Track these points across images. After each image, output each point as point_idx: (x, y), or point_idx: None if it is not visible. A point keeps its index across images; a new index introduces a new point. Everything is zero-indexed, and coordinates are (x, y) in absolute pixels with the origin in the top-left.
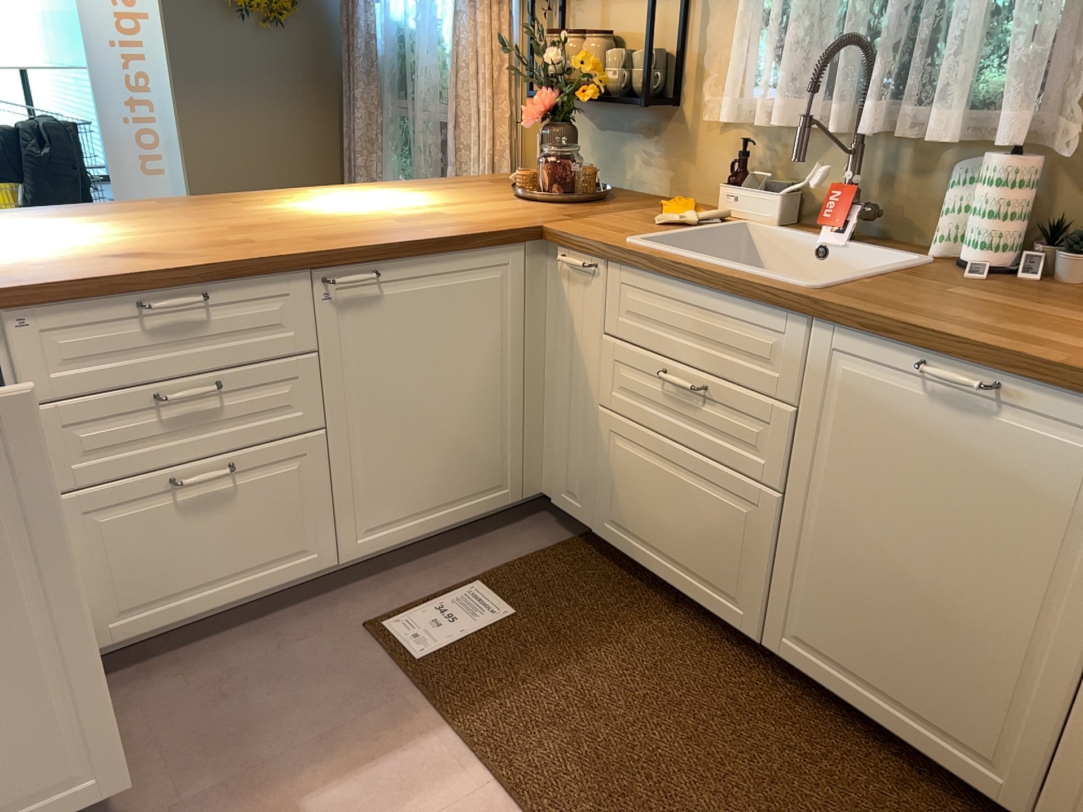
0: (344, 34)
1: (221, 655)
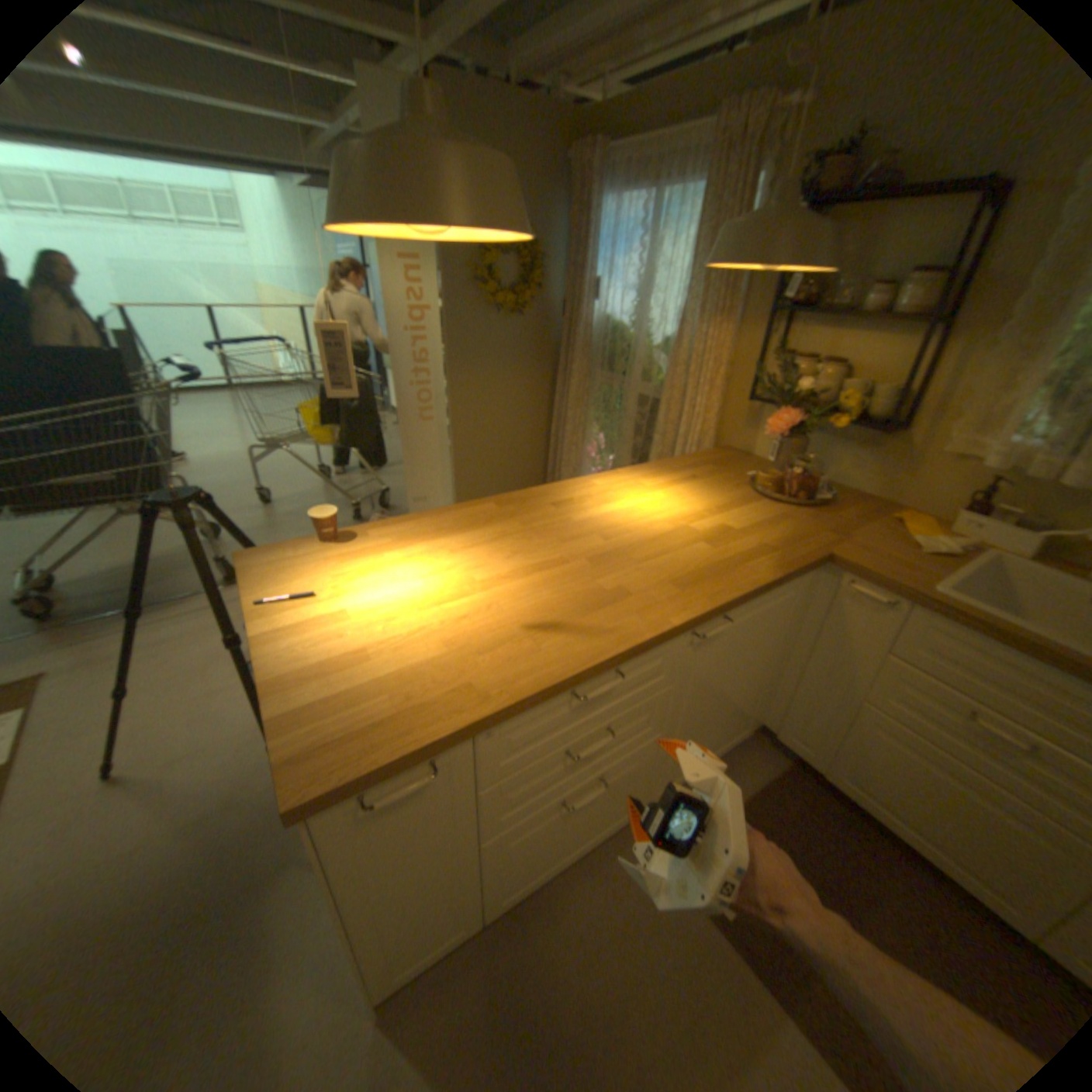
0: (562, 319)
1: (570, 903)
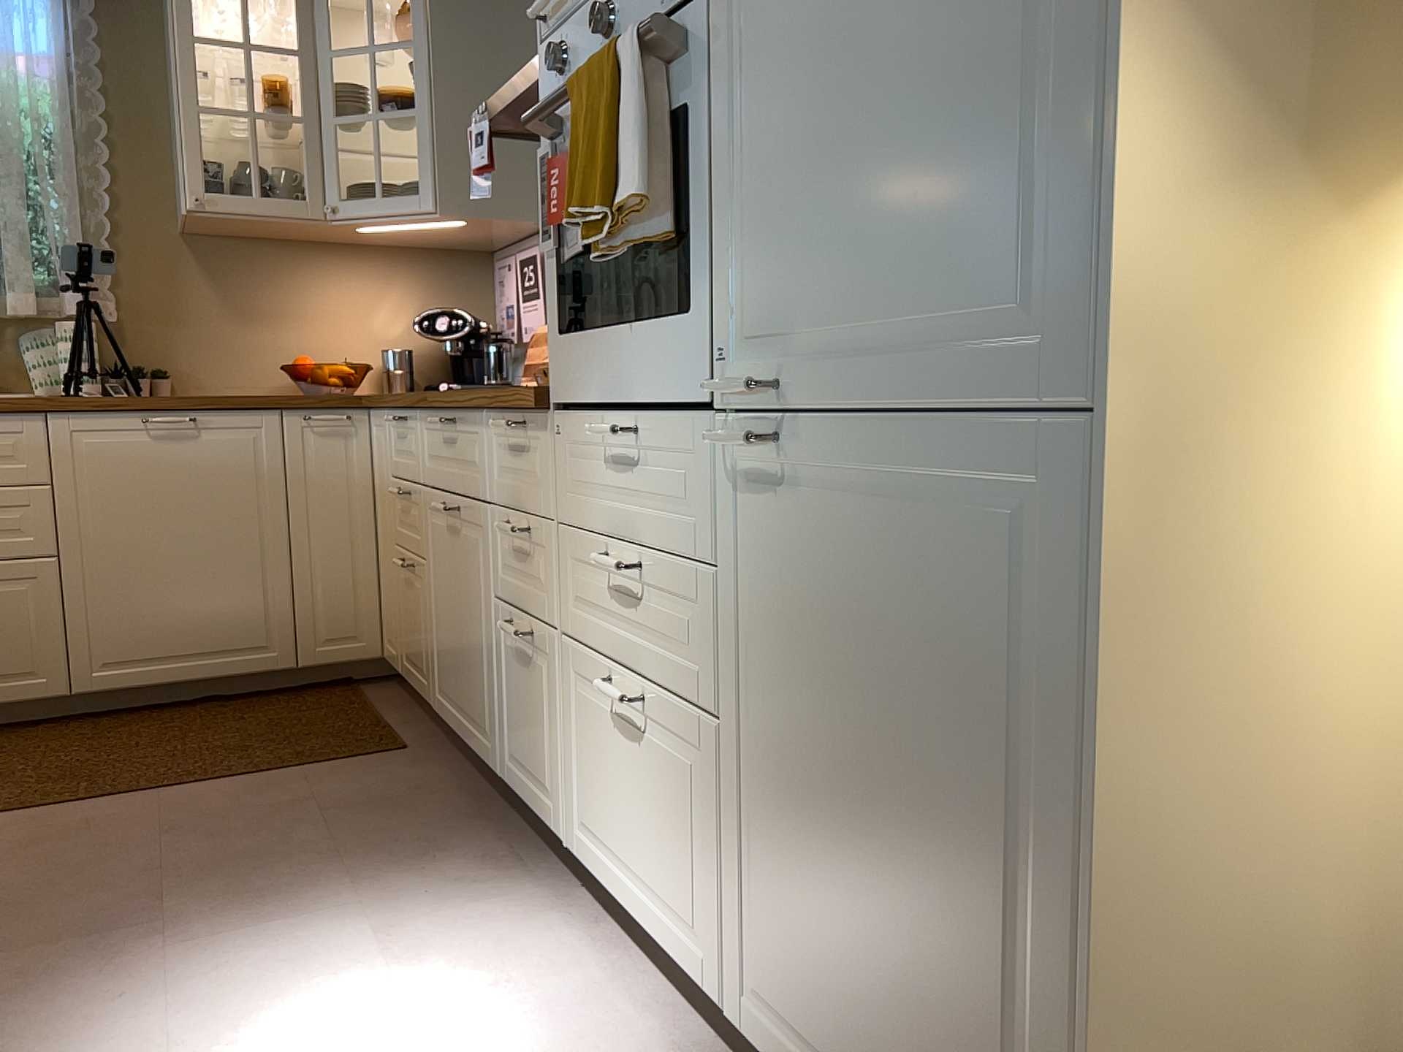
0: None
1: None
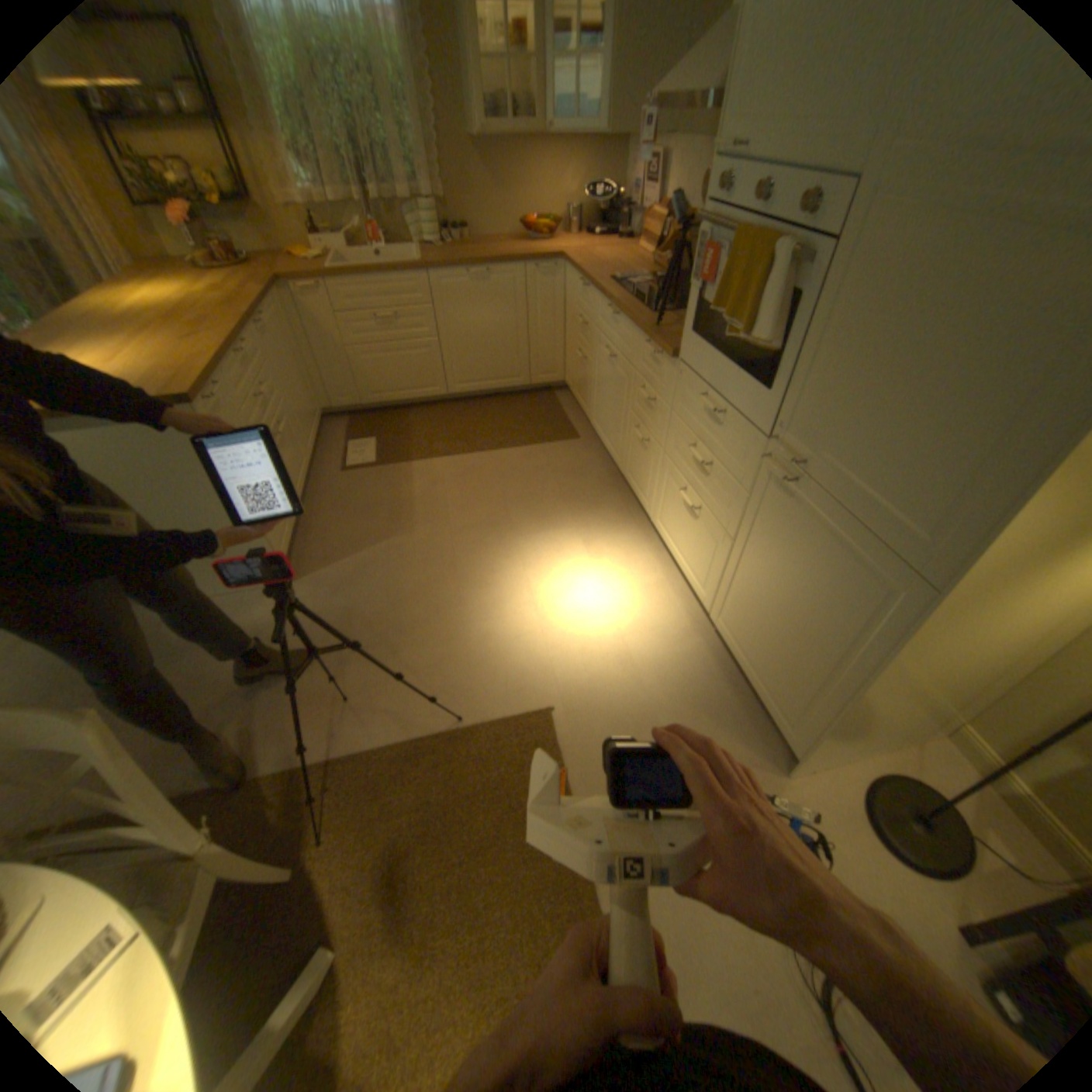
0: None
1: (316, 507)
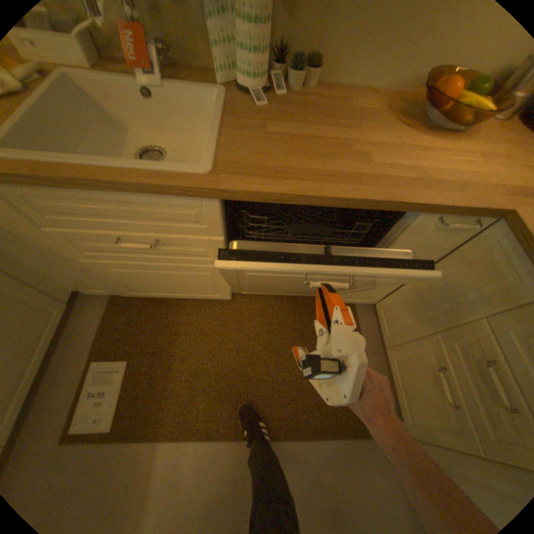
0: None
1: None
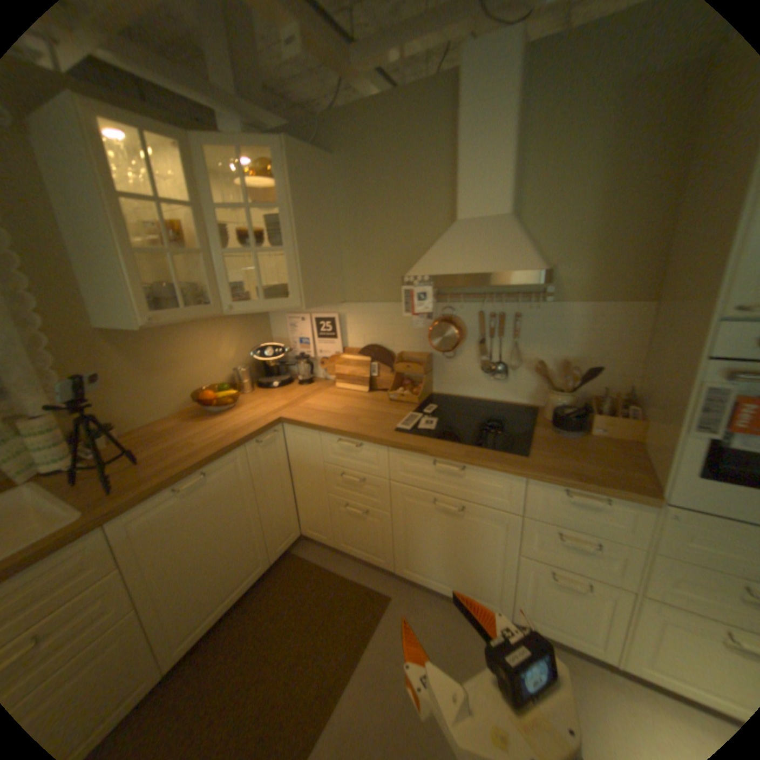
0: None
1: None
